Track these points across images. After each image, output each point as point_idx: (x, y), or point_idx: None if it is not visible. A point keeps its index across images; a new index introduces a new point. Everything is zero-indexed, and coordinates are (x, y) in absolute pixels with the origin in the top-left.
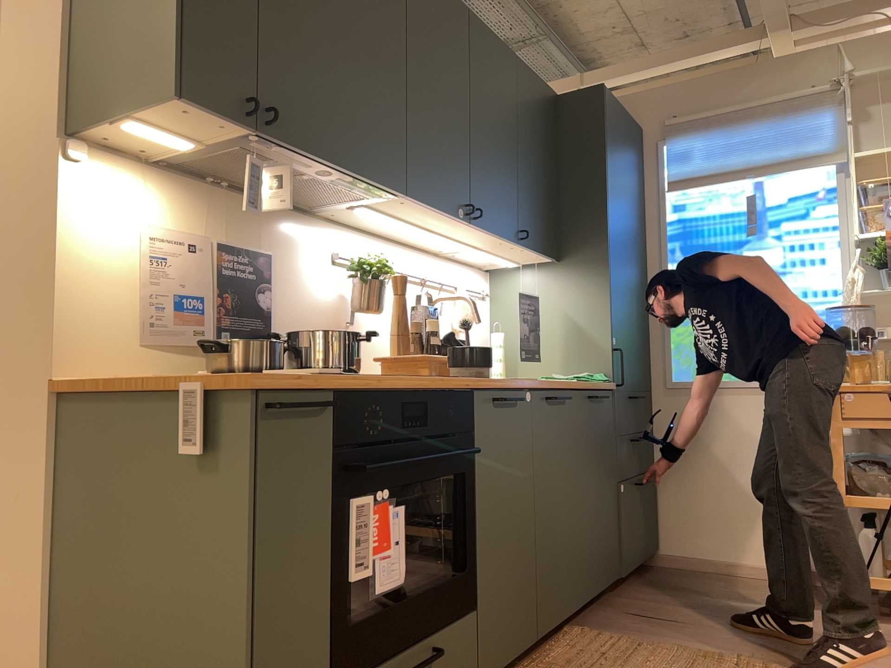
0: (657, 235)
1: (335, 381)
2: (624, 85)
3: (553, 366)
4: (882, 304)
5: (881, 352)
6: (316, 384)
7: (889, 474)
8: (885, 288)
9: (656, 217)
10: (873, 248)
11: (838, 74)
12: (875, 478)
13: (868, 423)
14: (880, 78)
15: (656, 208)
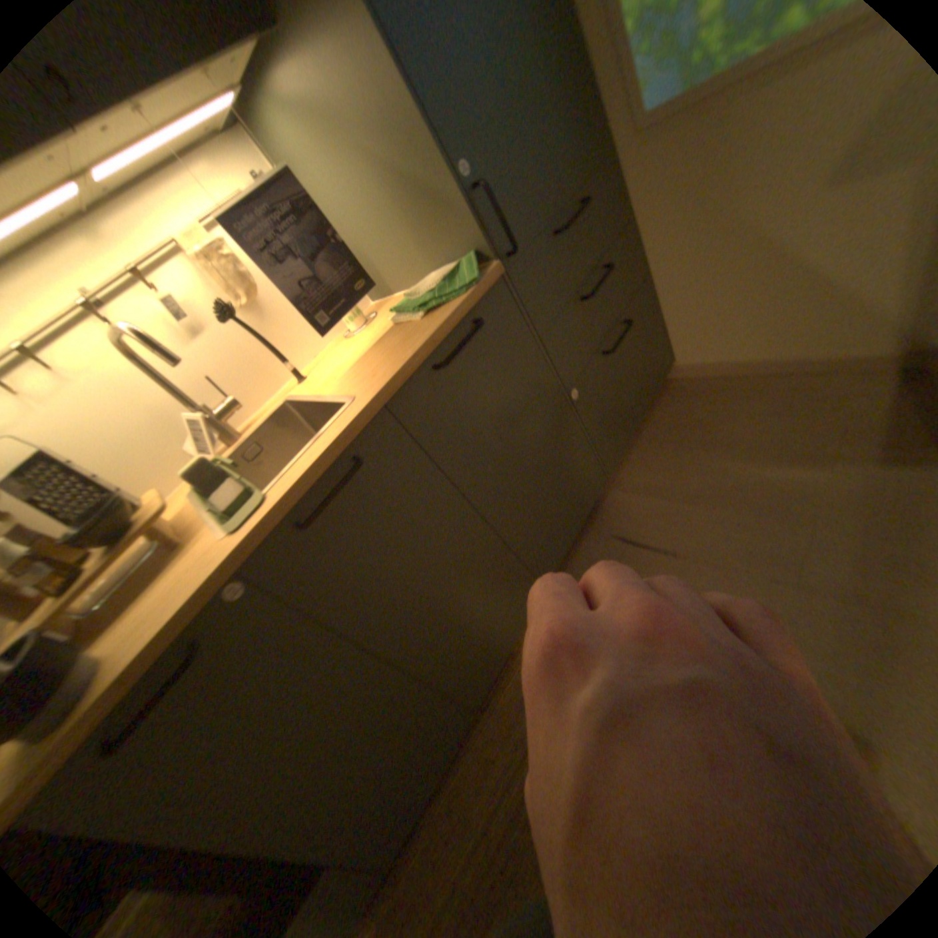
0: None
1: None
2: None
3: (410, 256)
4: None
5: None
6: None
7: None
8: None
9: None
10: None
11: None
12: None
13: None
14: None
15: None
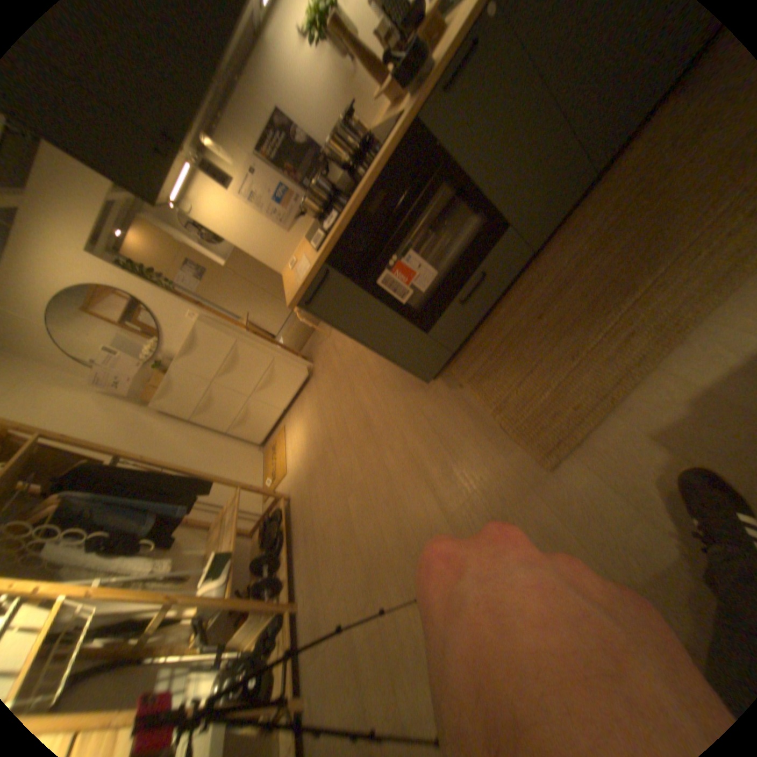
0: None
1: (318, 259)
2: None
3: None
4: None
5: None
6: (312, 270)
7: None
8: None
9: None
10: None
11: None
12: None
13: None
14: None
15: None
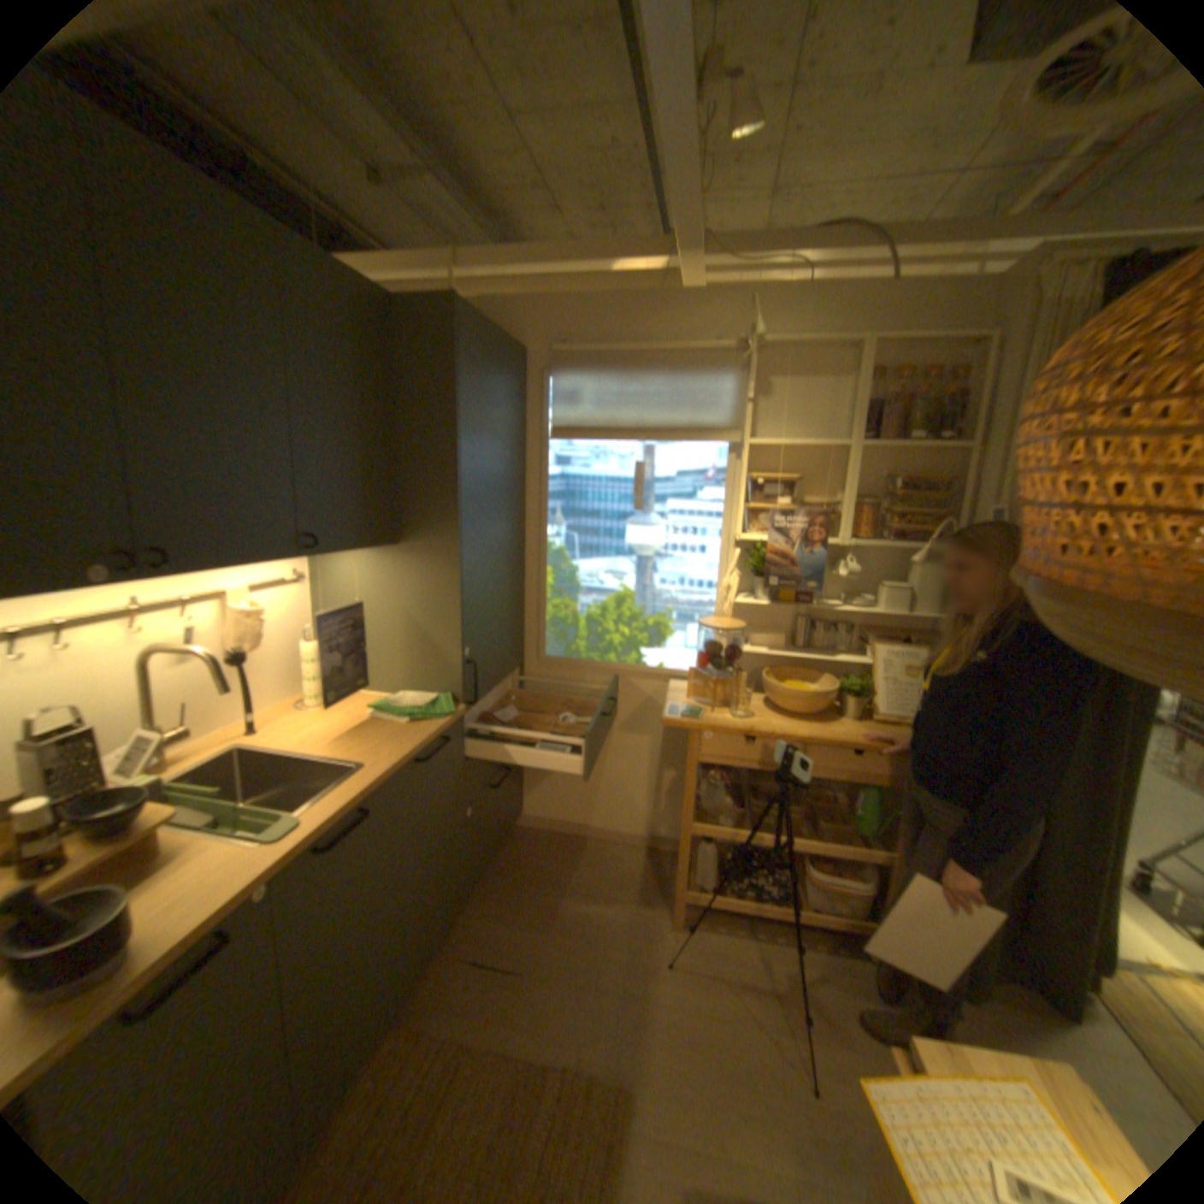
0: (537, 490)
1: None
2: (511, 279)
3: (391, 676)
4: (751, 606)
5: (744, 677)
6: None
7: (732, 799)
8: (757, 597)
9: (537, 467)
10: (753, 551)
11: (749, 328)
12: (719, 801)
13: (722, 762)
14: (791, 346)
15: (538, 456)
